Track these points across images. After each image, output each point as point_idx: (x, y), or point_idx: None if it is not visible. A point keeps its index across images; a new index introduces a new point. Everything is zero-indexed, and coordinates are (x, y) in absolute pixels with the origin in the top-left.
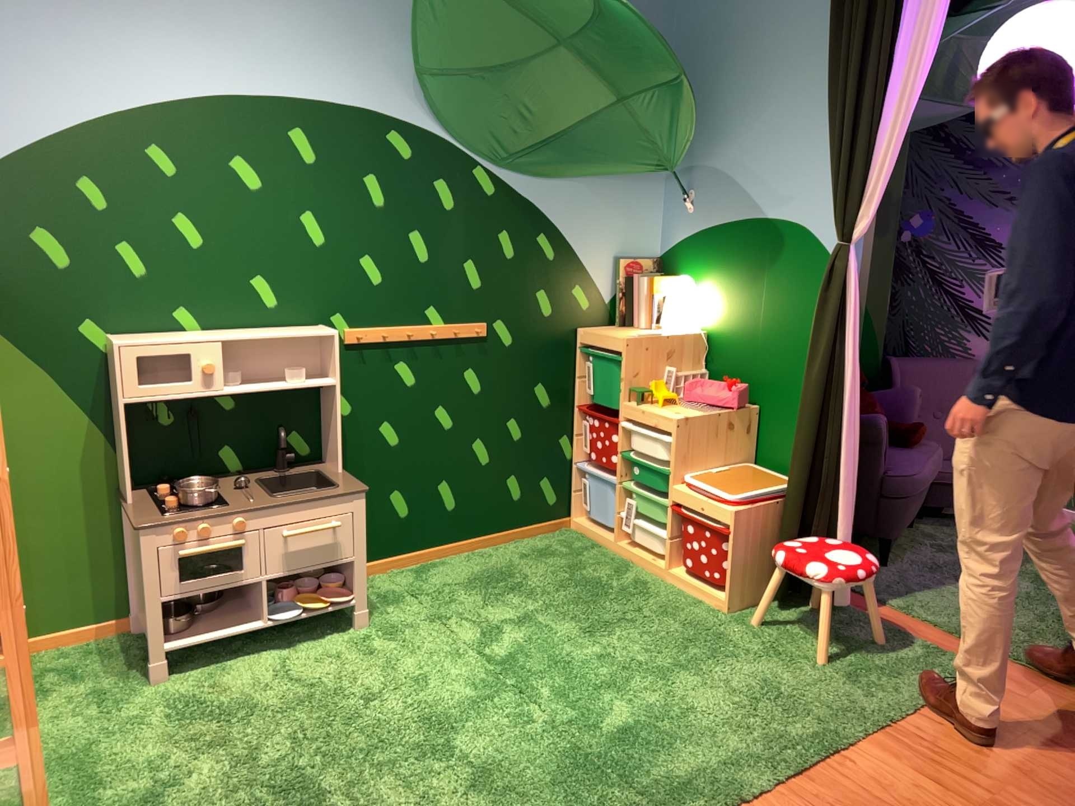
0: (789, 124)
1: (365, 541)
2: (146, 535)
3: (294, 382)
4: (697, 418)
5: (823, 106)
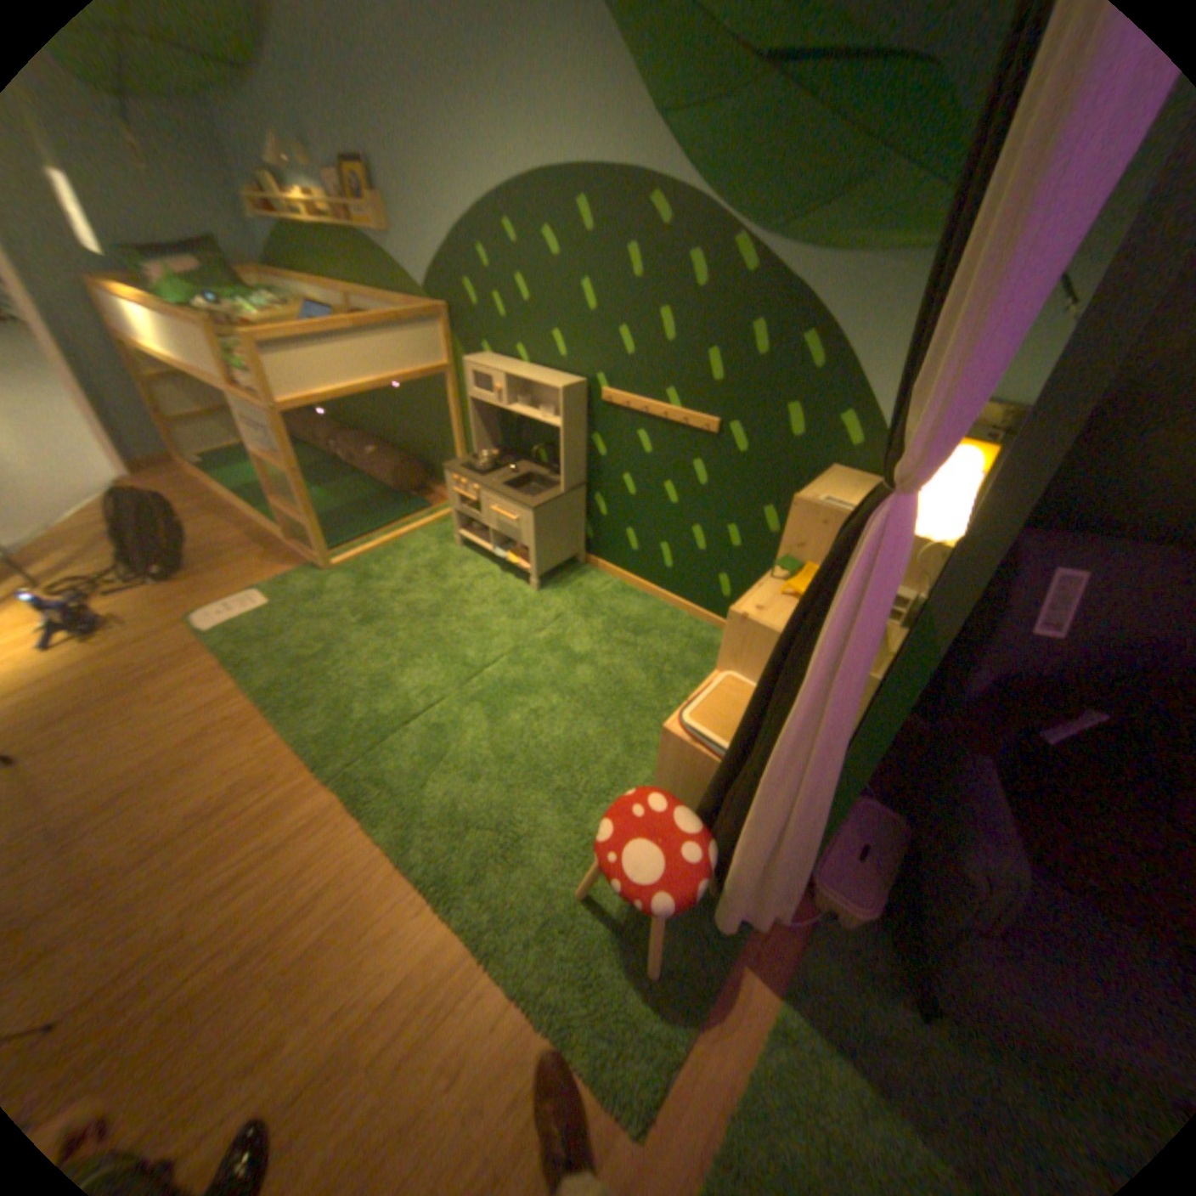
0: None
1: (534, 542)
2: (446, 474)
3: (548, 418)
4: (756, 626)
5: None
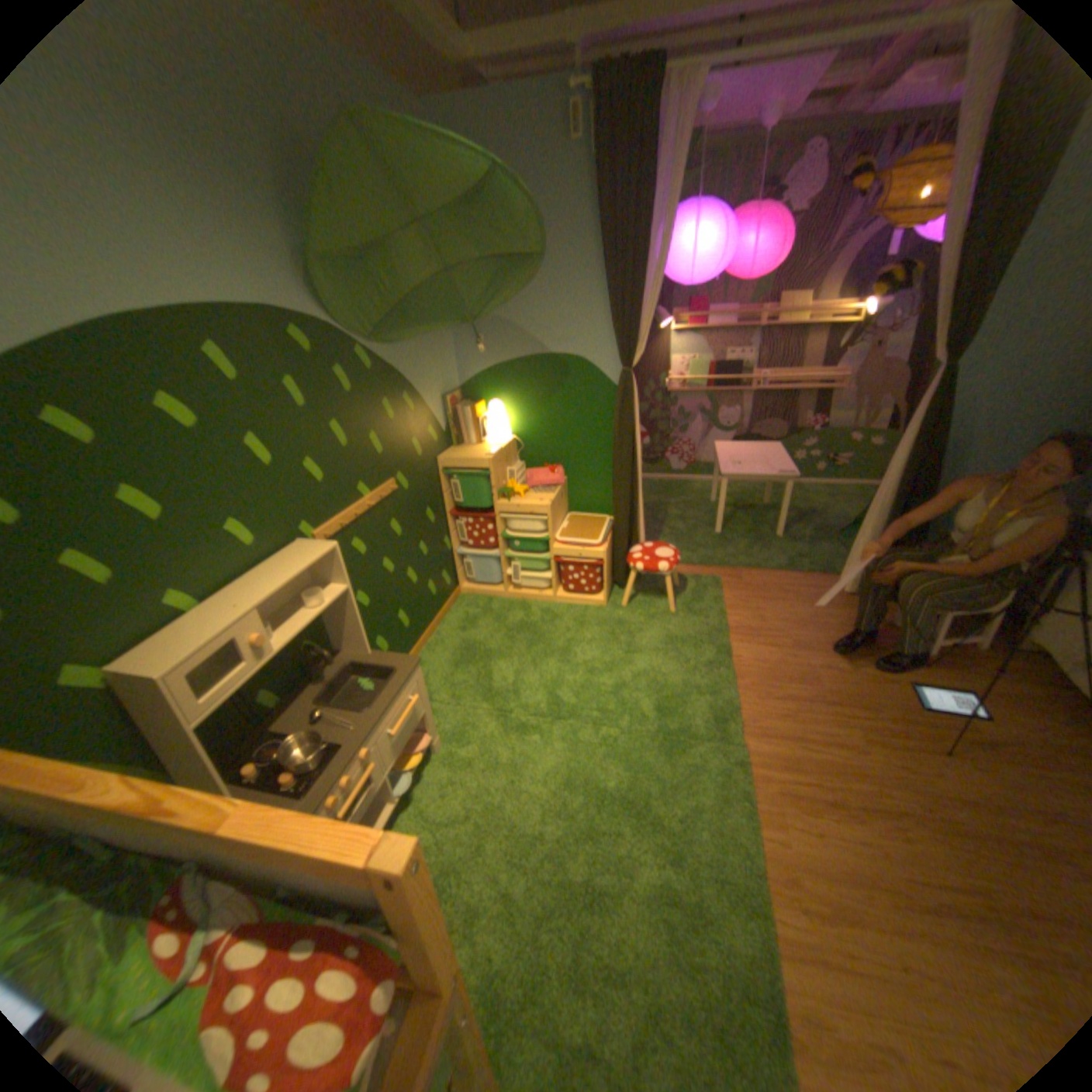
0: (559, 285)
1: (425, 694)
2: None
3: (312, 605)
4: (553, 501)
5: (586, 272)
